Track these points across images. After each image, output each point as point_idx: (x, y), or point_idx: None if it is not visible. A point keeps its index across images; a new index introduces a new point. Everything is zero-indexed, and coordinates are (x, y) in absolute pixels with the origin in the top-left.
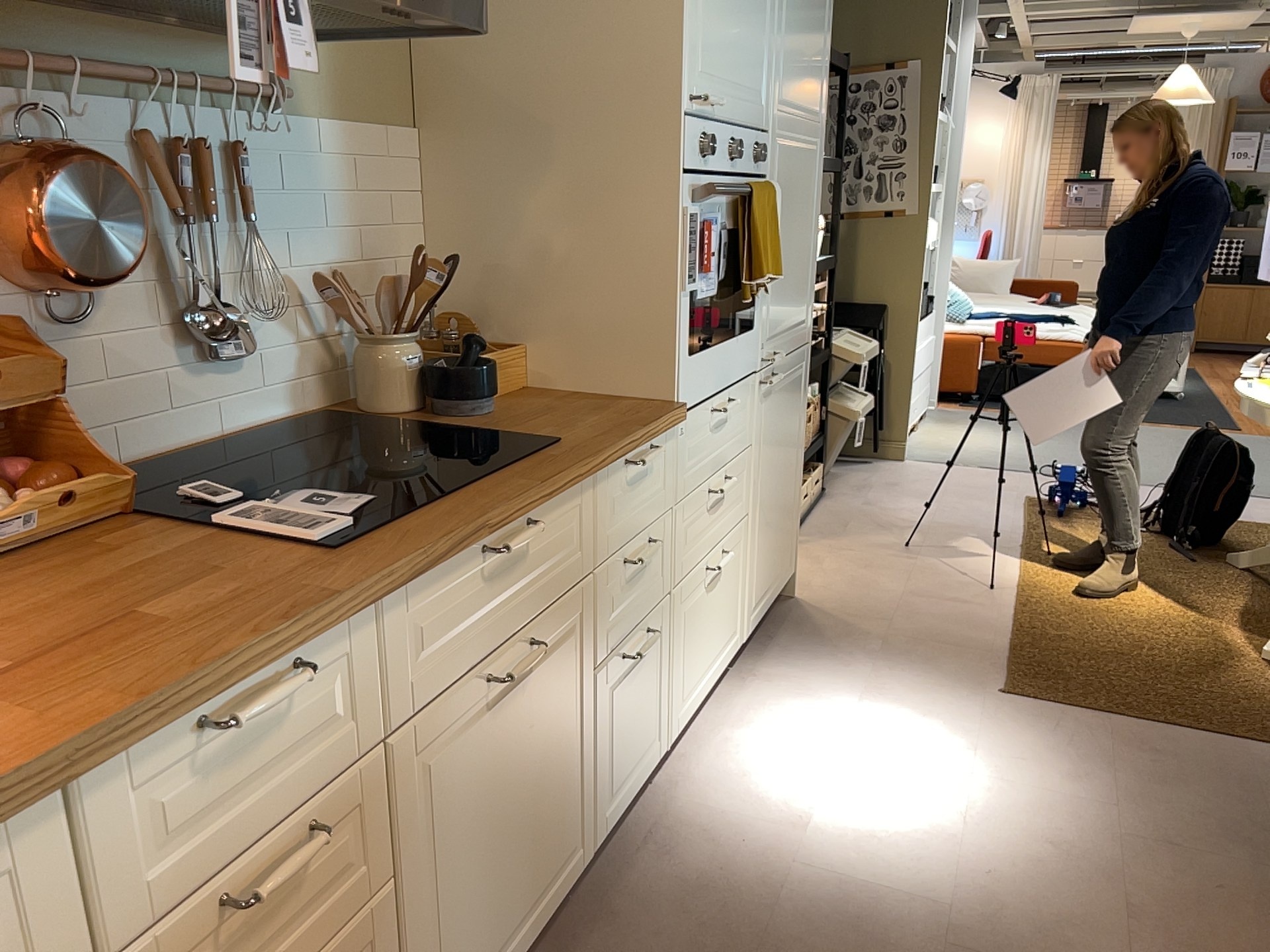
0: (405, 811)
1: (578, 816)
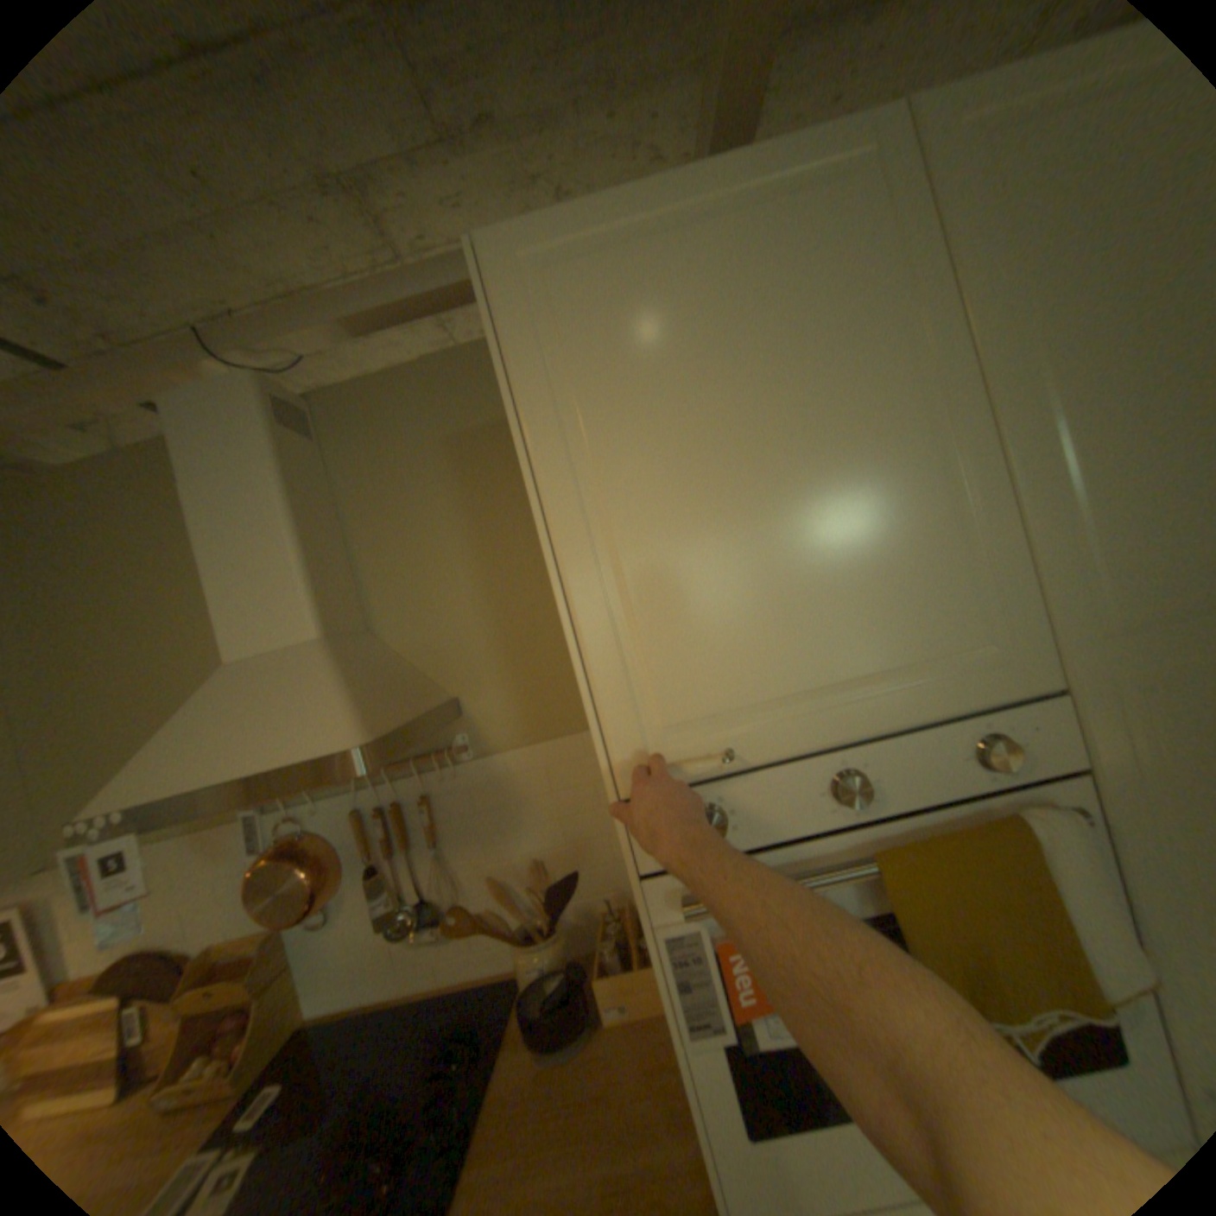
0: None
1: None
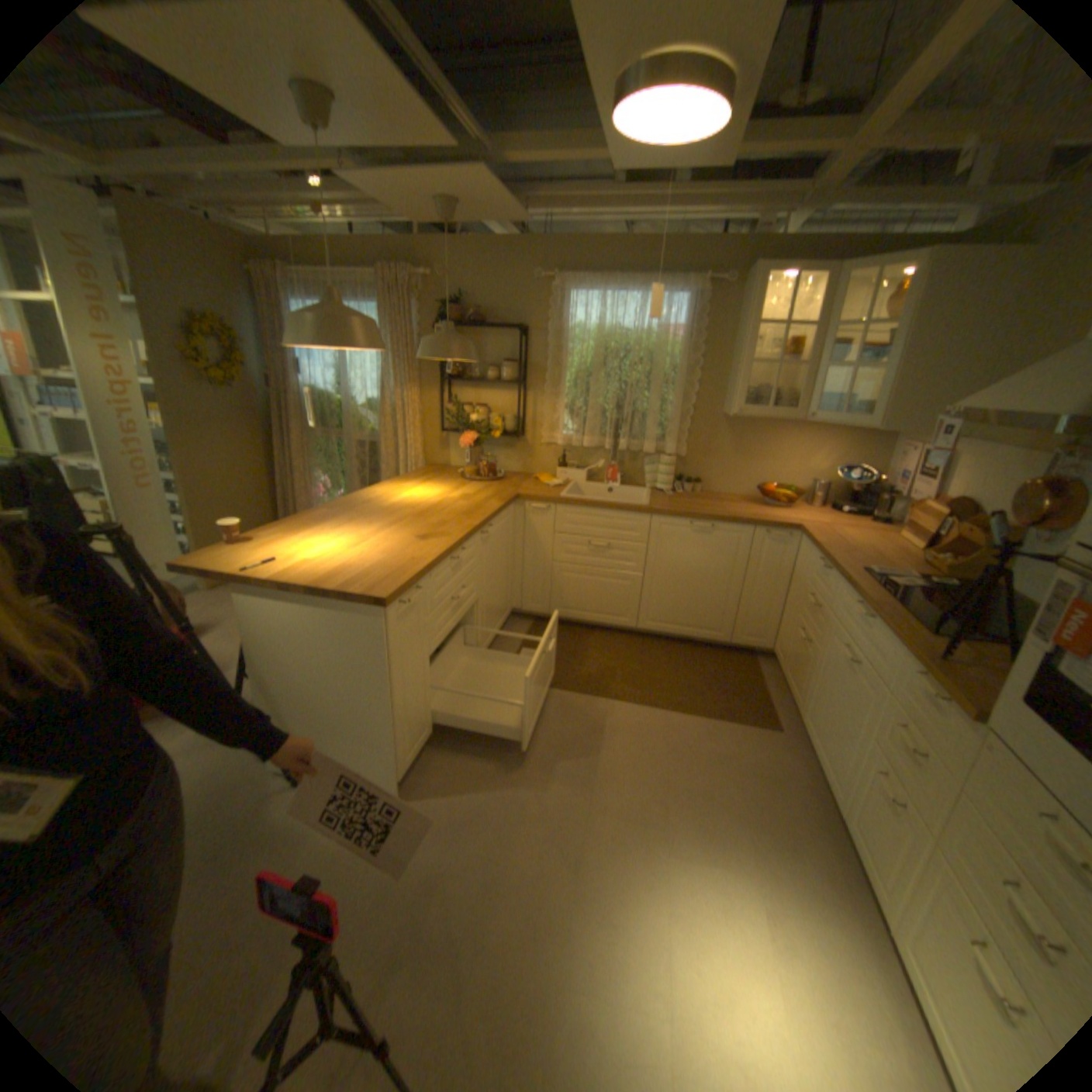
0: (828, 641)
1: (847, 786)
